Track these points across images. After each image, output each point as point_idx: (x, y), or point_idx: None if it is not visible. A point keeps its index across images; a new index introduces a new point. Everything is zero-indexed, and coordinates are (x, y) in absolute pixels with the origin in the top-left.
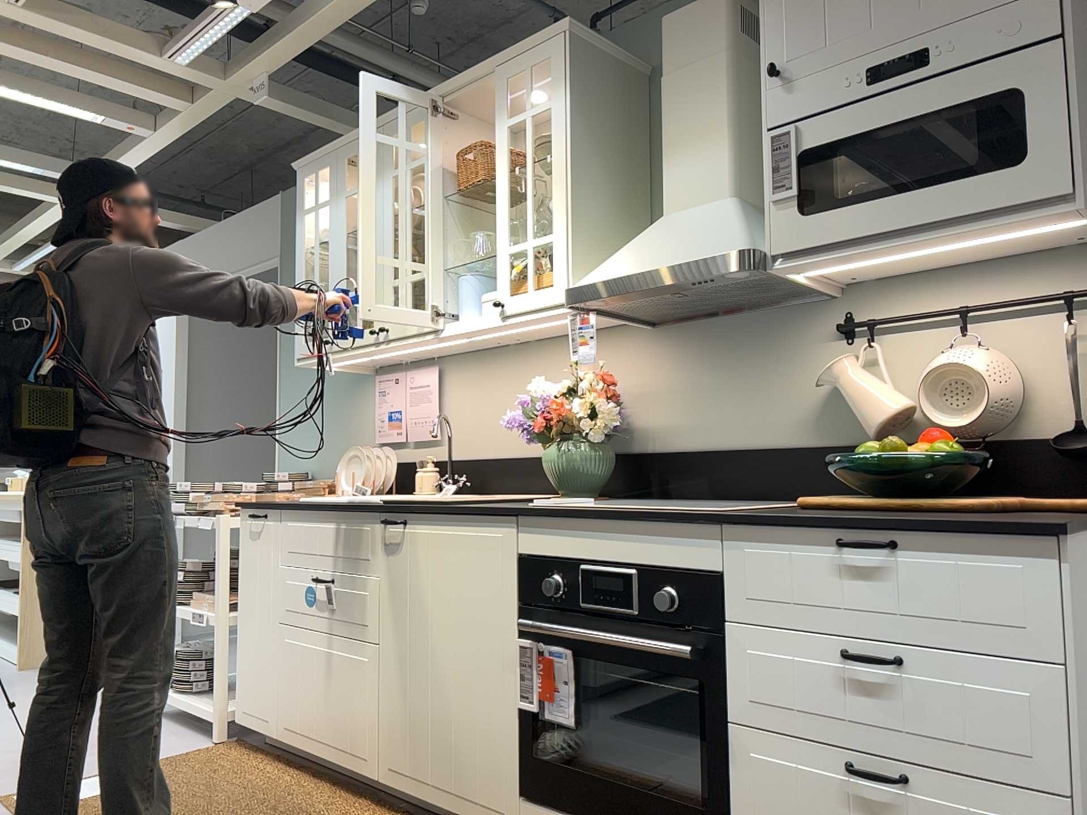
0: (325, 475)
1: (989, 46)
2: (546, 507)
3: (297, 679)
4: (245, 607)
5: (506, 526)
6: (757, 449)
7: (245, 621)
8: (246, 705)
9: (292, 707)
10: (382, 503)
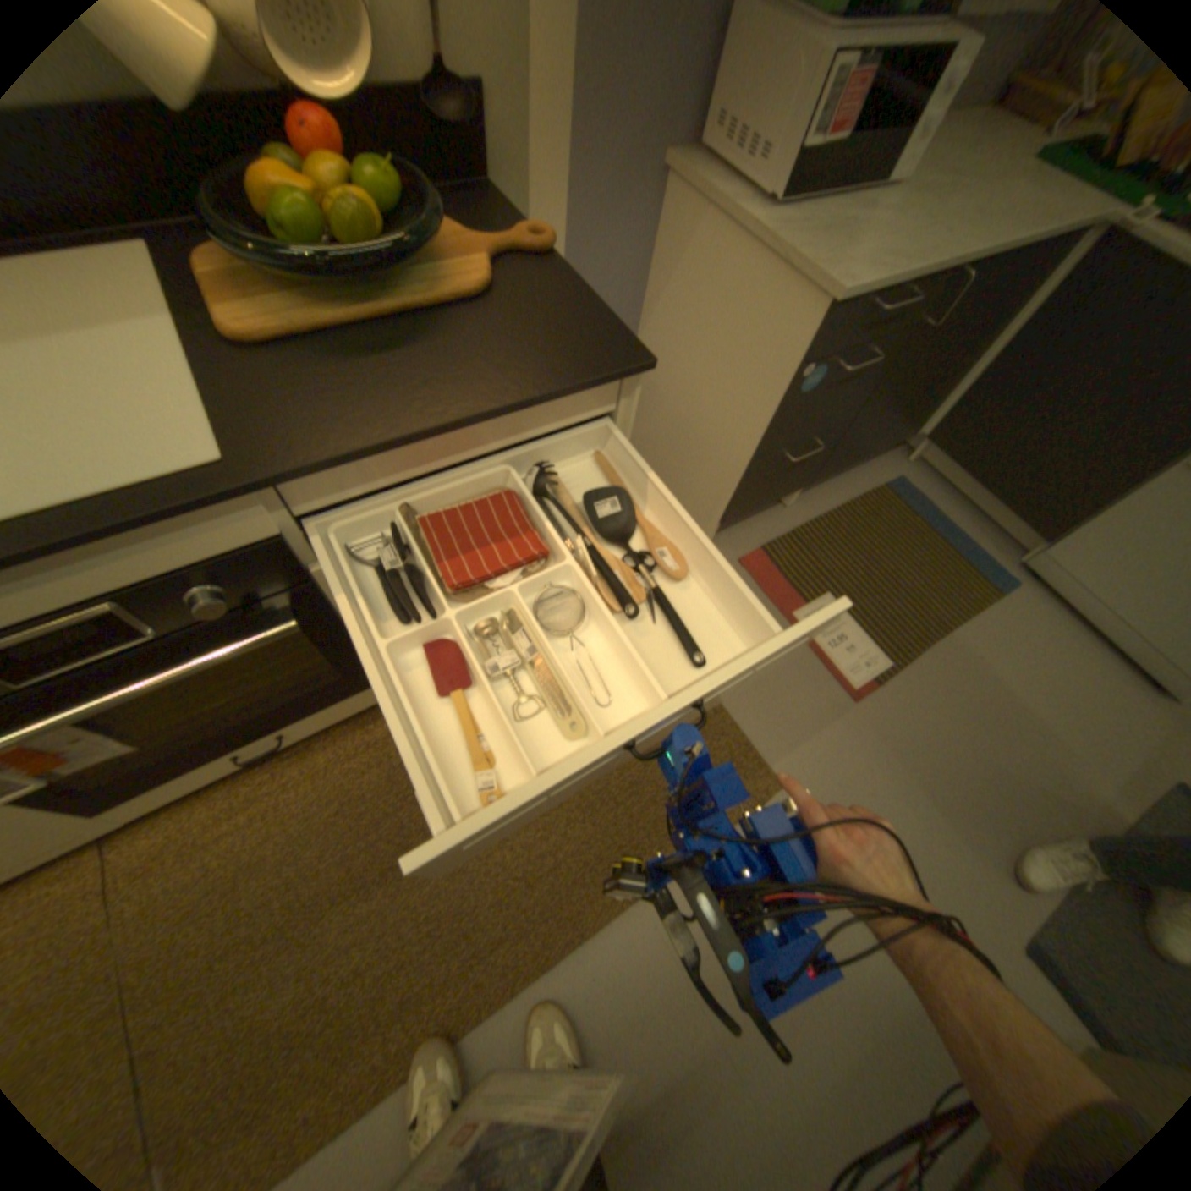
0: None
1: None
2: None
3: None
4: None
5: None
6: None
7: None
8: None
9: None
10: None
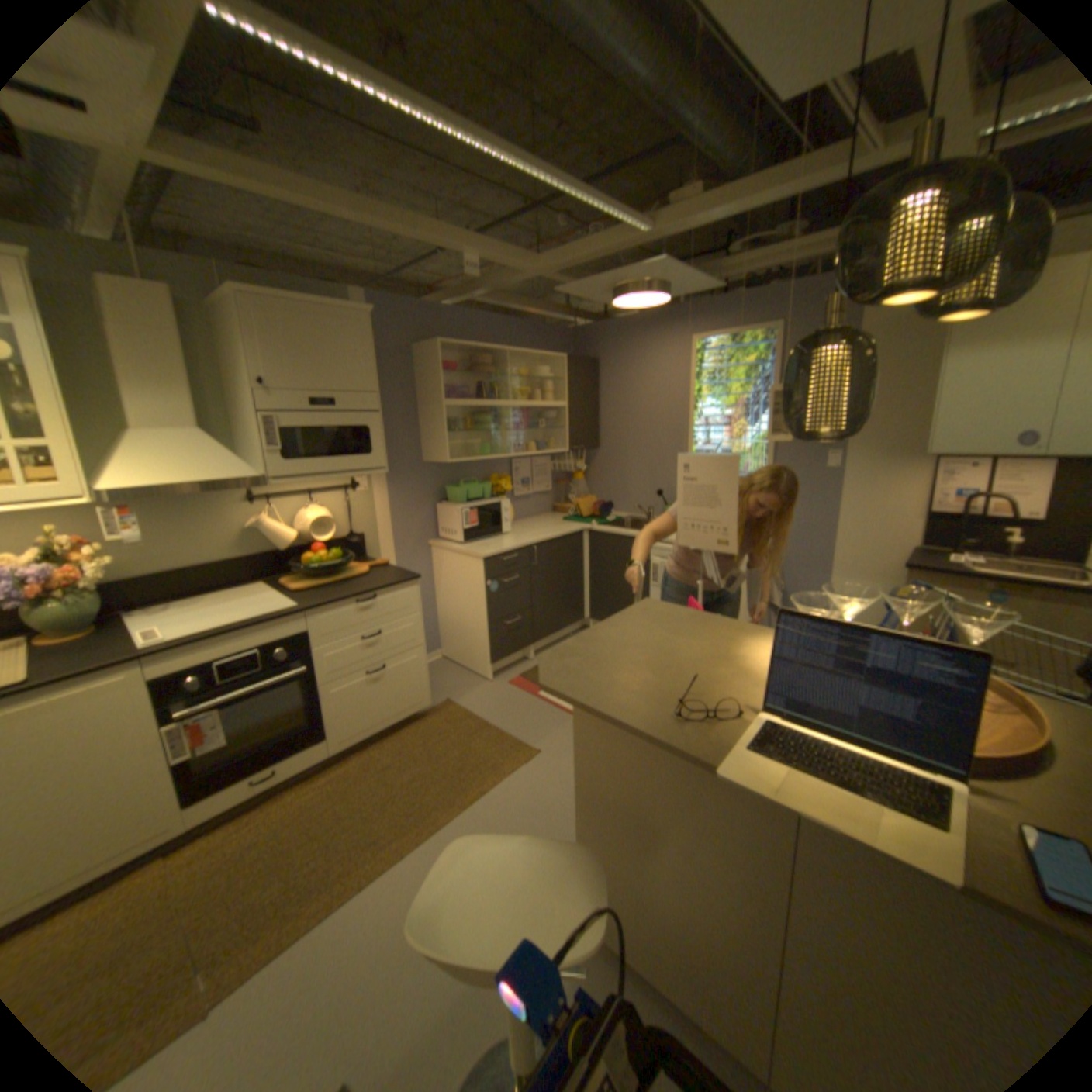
0: None
1: (359, 409)
2: (159, 645)
3: None
4: None
5: (128, 670)
6: (202, 567)
7: None
8: None
9: None
10: None
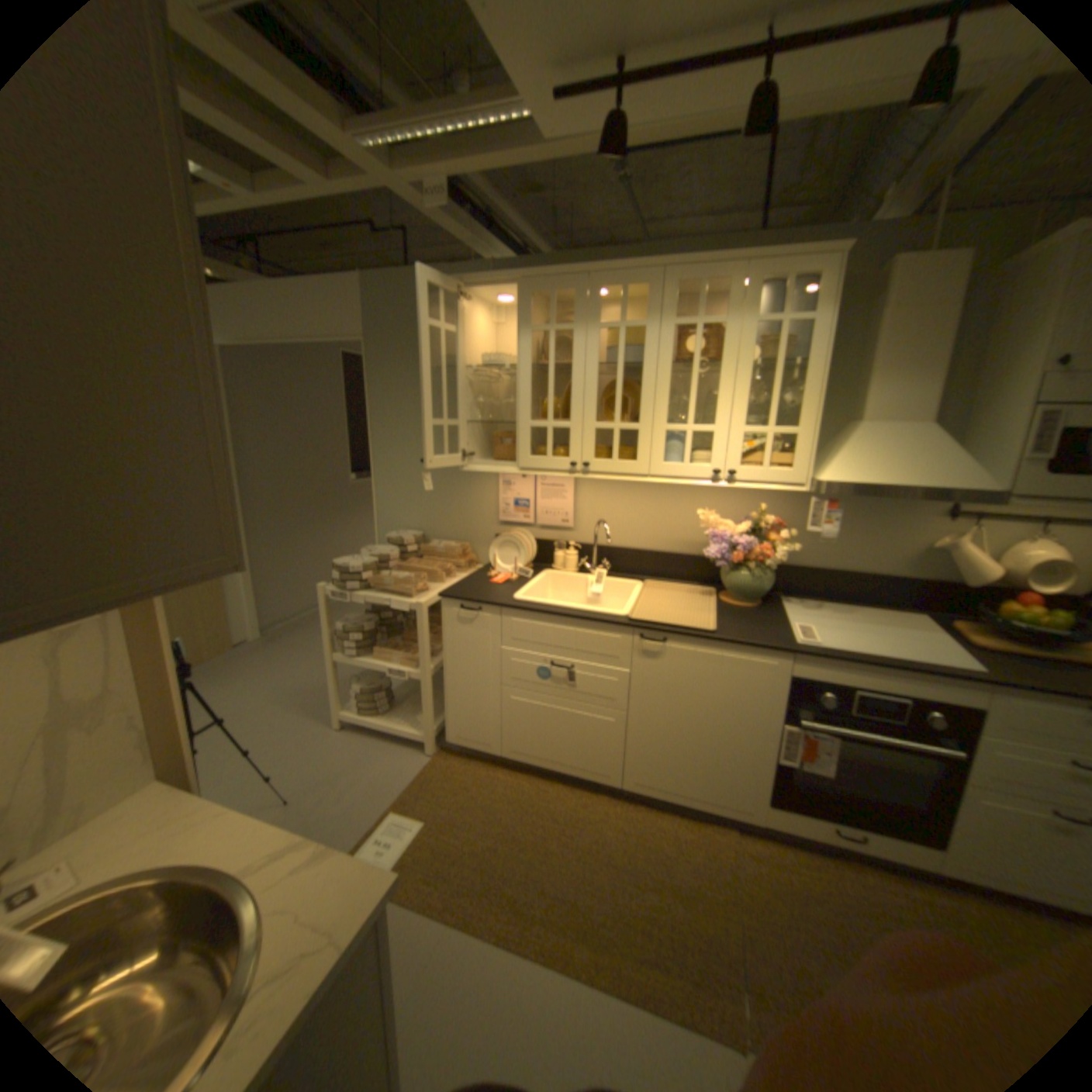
0: (442, 539)
1: None
2: (821, 650)
3: (532, 728)
4: (458, 674)
5: (789, 662)
6: (873, 577)
7: (459, 684)
8: (466, 738)
9: (525, 745)
10: (631, 622)
